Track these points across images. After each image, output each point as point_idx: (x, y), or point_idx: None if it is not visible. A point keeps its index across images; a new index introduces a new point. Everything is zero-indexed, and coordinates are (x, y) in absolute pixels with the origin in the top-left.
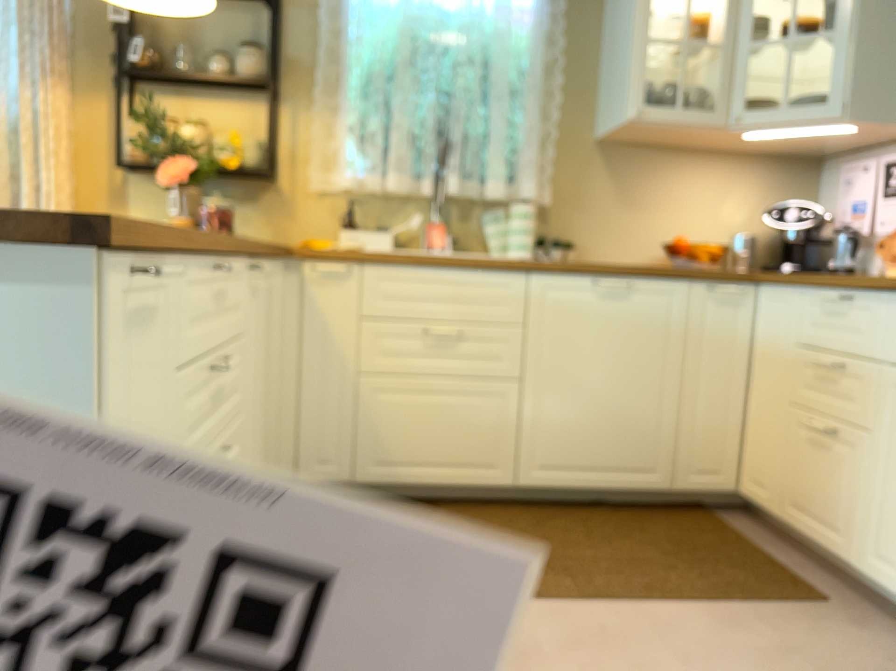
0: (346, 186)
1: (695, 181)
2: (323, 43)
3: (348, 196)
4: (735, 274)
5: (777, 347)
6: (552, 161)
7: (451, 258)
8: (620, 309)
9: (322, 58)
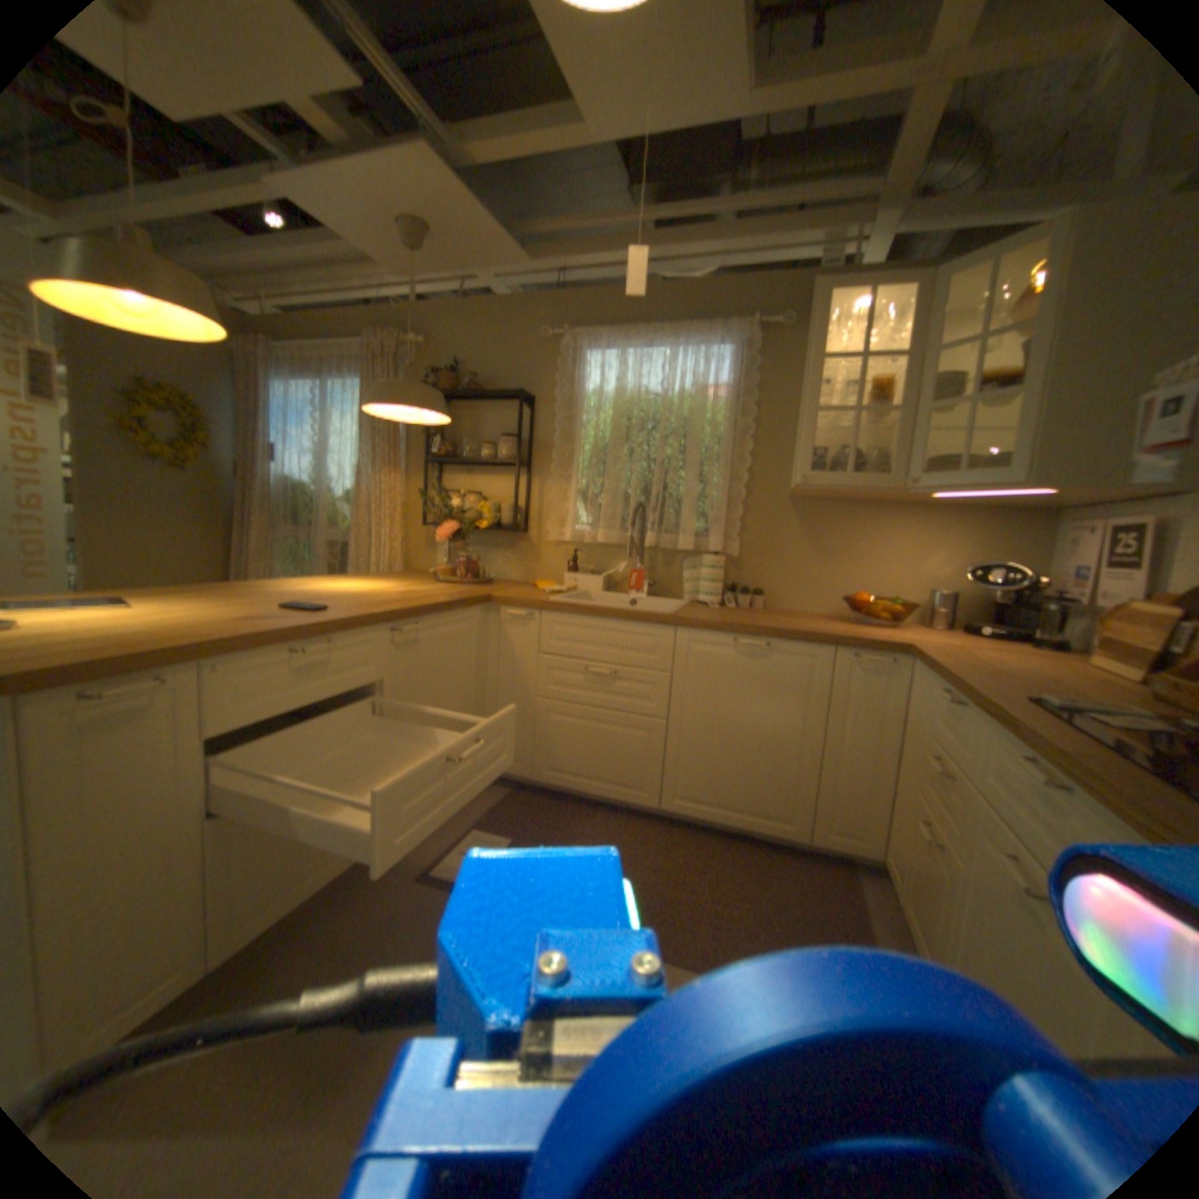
0: (567, 540)
1: (893, 537)
2: (558, 429)
3: (577, 546)
4: (885, 645)
5: (918, 729)
6: (746, 518)
7: (609, 611)
8: (759, 667)
9: (559, 441)
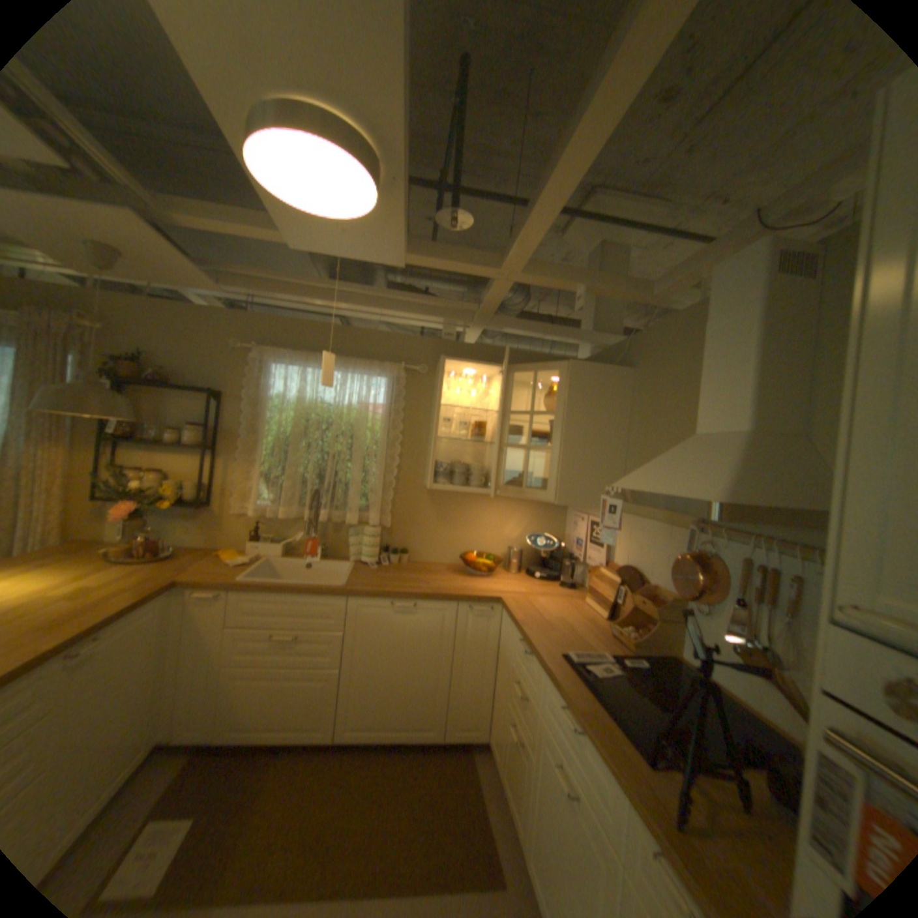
0: (251, 516)
1: (487, 512)
2: (244, 423)
3: (259, 517)
4: (486, 599)
5: (506, 656)
6: (396, 498)
7: (292, 588)
8: (409, 621)
9: (245, 431)
